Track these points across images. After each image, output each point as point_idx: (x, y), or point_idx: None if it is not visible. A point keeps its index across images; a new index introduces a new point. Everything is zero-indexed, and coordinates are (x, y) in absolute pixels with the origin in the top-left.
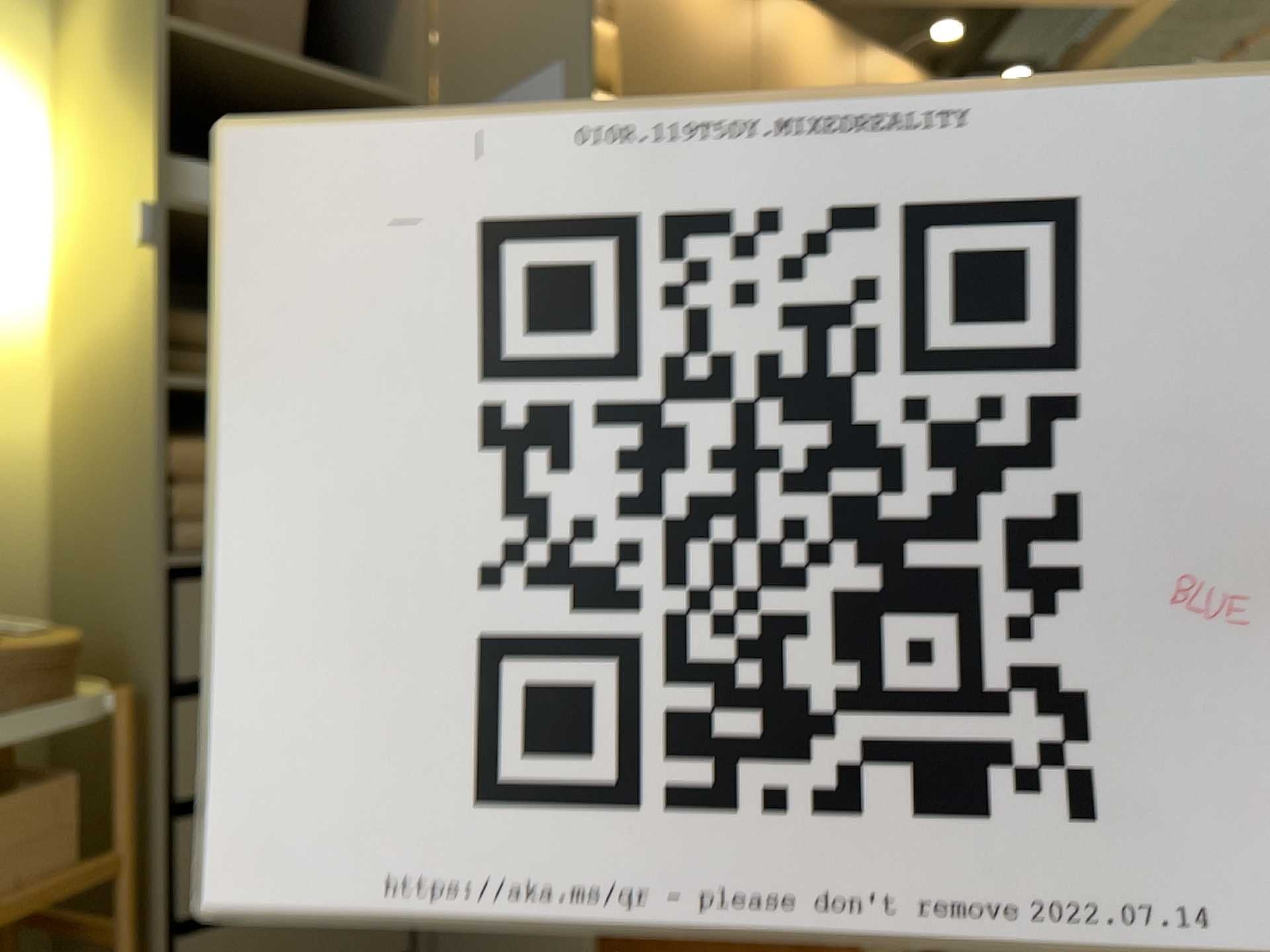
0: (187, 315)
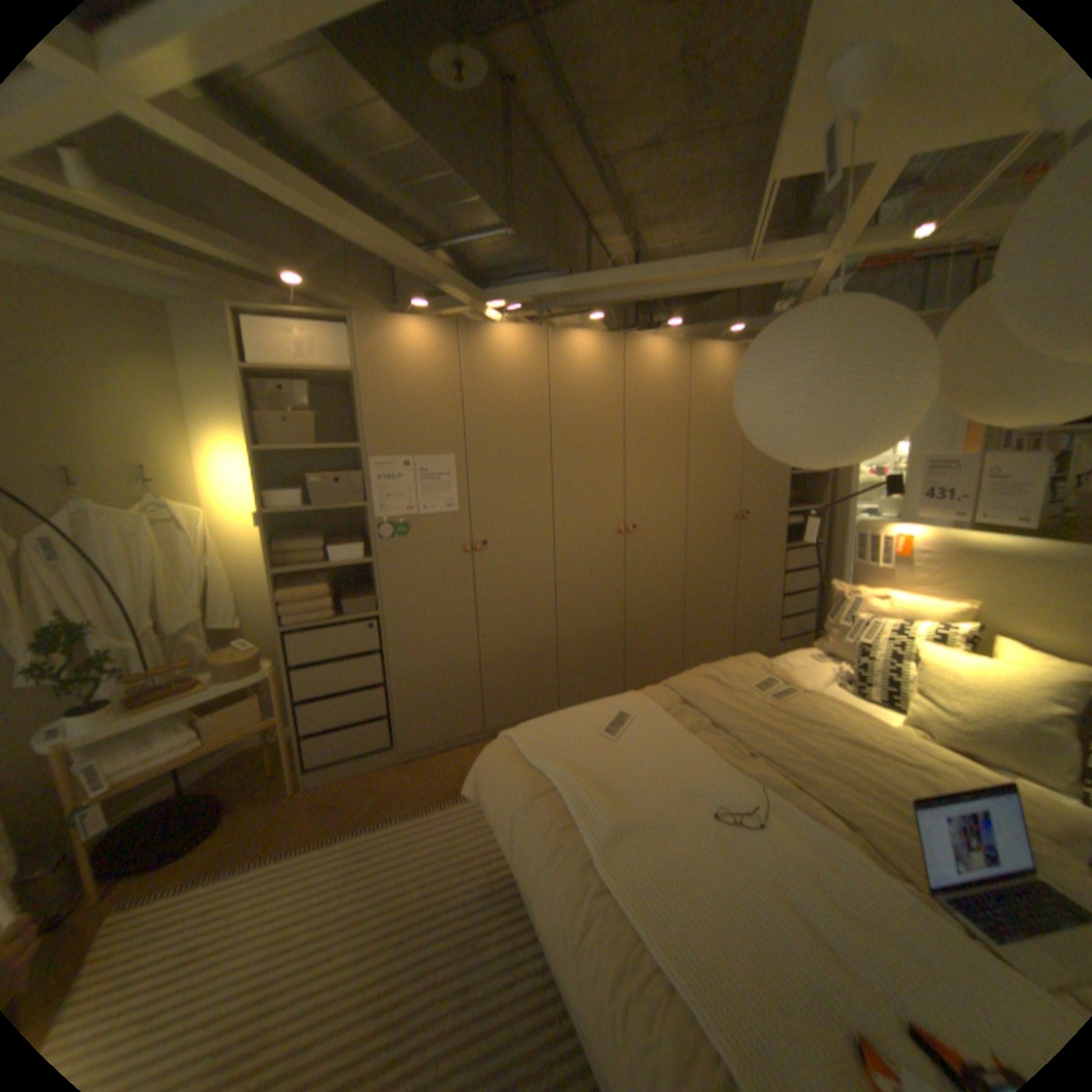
0: (292, 540)
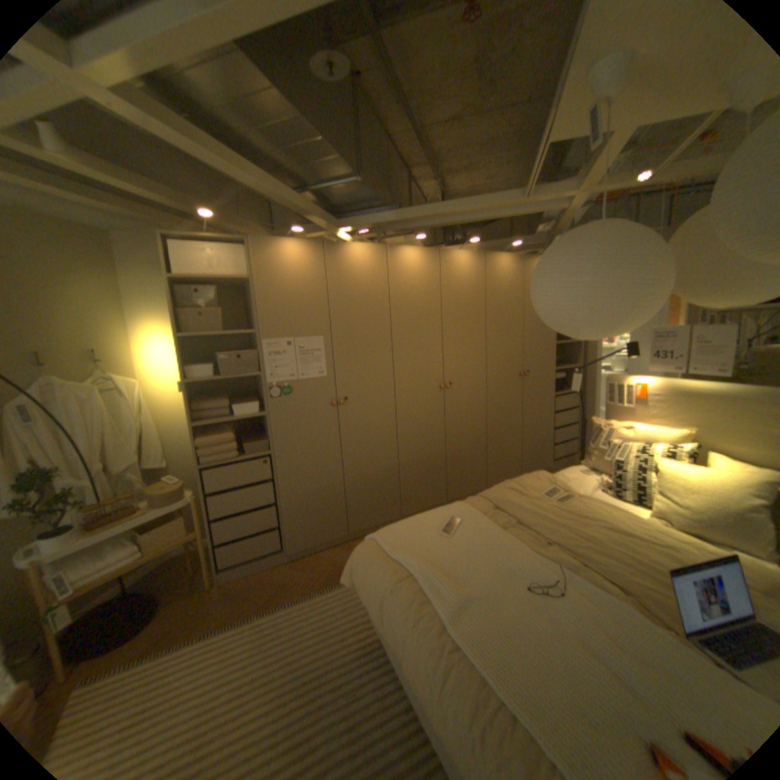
0: (207, 401)
